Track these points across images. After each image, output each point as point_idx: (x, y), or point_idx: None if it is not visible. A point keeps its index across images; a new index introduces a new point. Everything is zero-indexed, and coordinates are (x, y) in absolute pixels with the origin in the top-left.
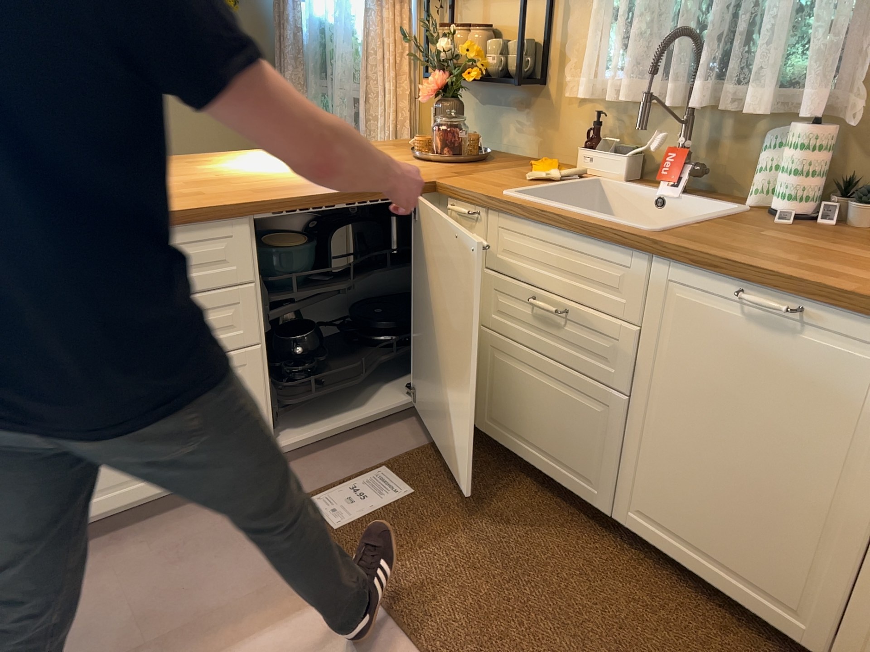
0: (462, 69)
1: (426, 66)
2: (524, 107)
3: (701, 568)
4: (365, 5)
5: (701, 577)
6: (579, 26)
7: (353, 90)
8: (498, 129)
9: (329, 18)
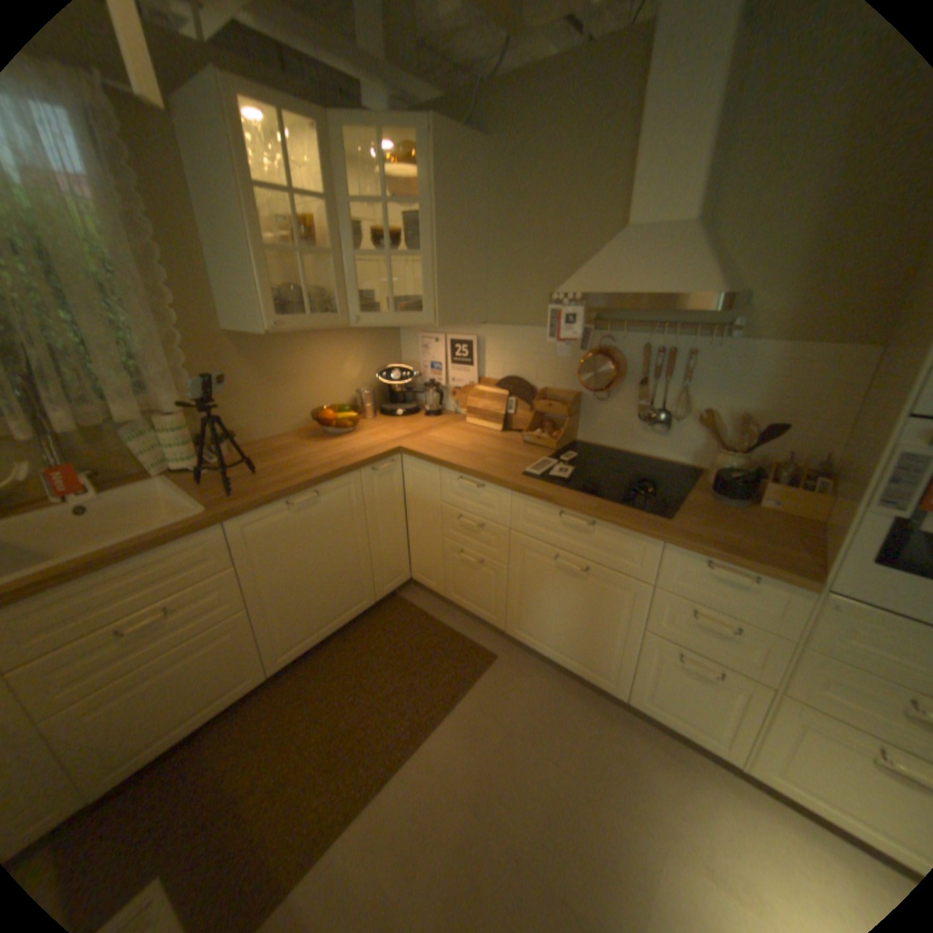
0: None
1: None
2: None
3: (325, 635)
4: None
5: (326, 638)
6: None
7: None
8: None
9: None
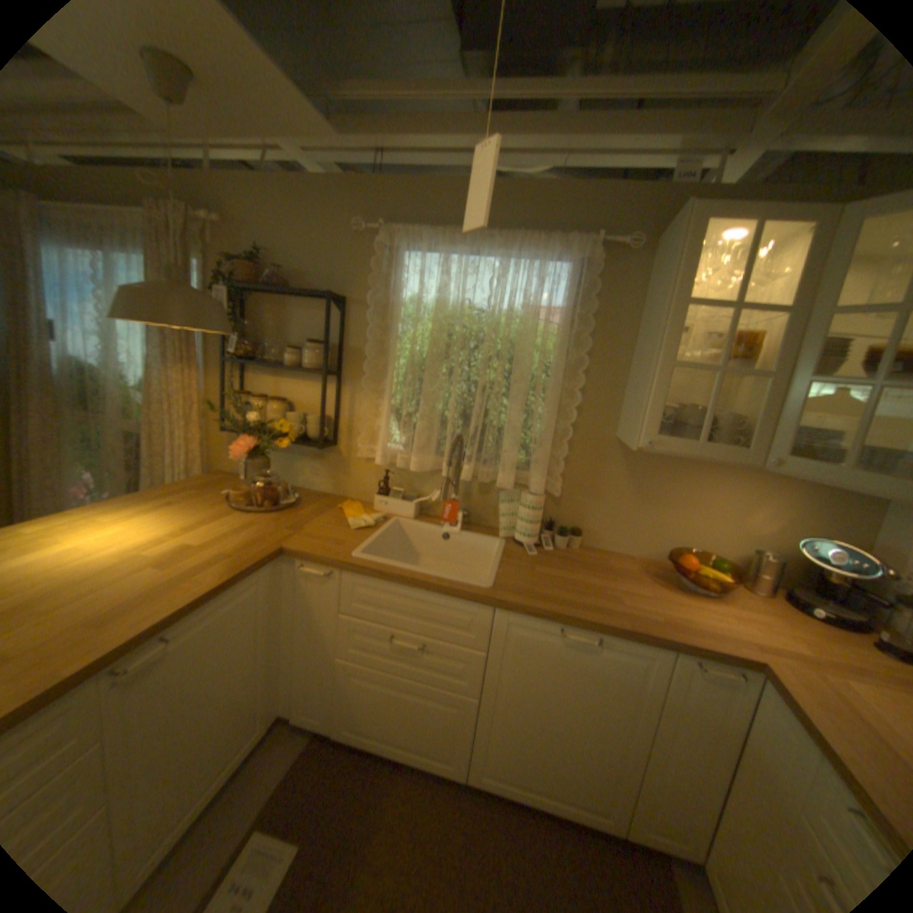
0: (271, 435)
1: (232, 428)
2: (318, 457)
3: (541, 805)
4: (143, 359)
5: (540, 810)
6: (366, 411)
7: (124, 425)
8: (293, 471)
9: (87, 358)
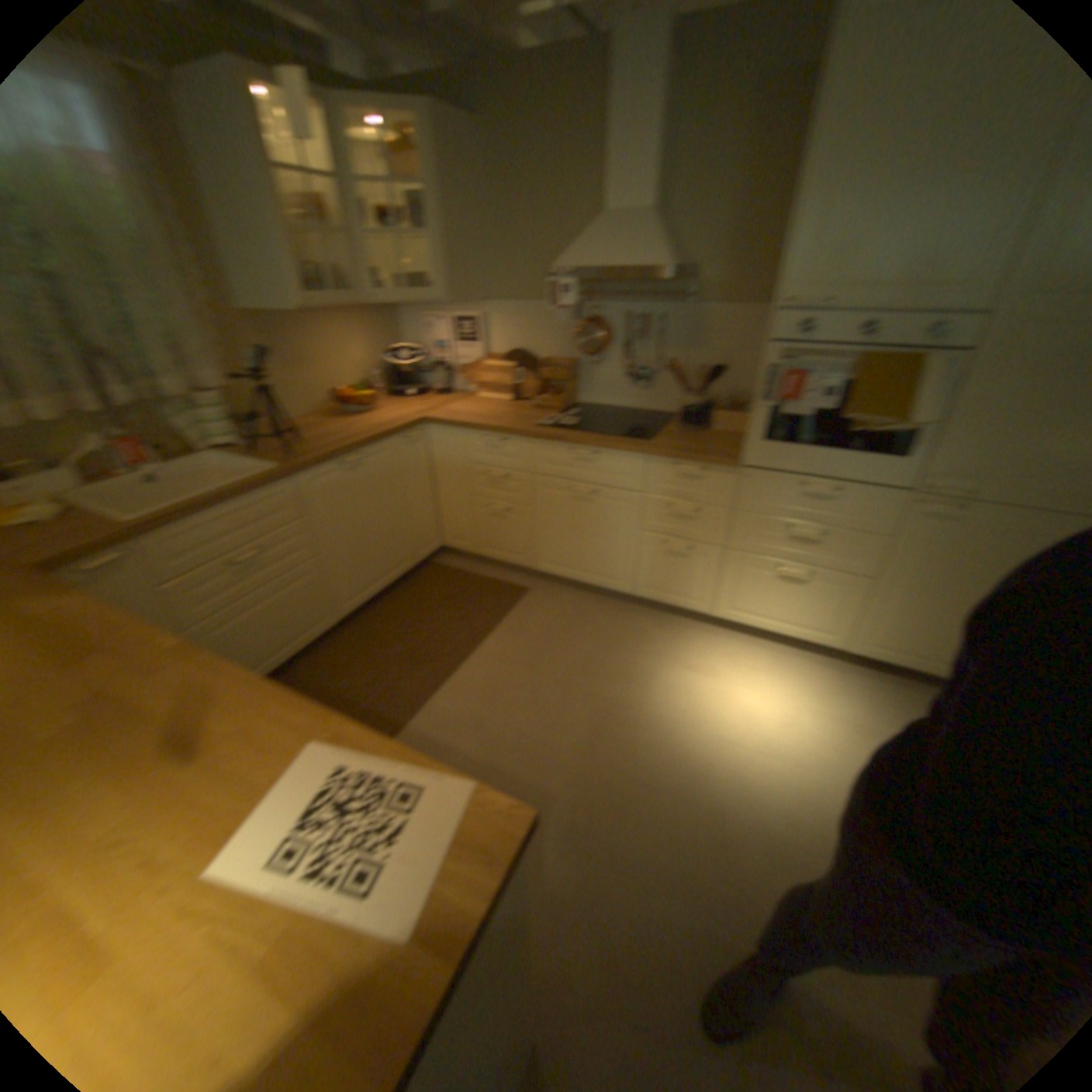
0: None
1: None
2: None
3: (383, 587)
4: None
5: (384, 591)
6: None
7: None
8: None
9: None
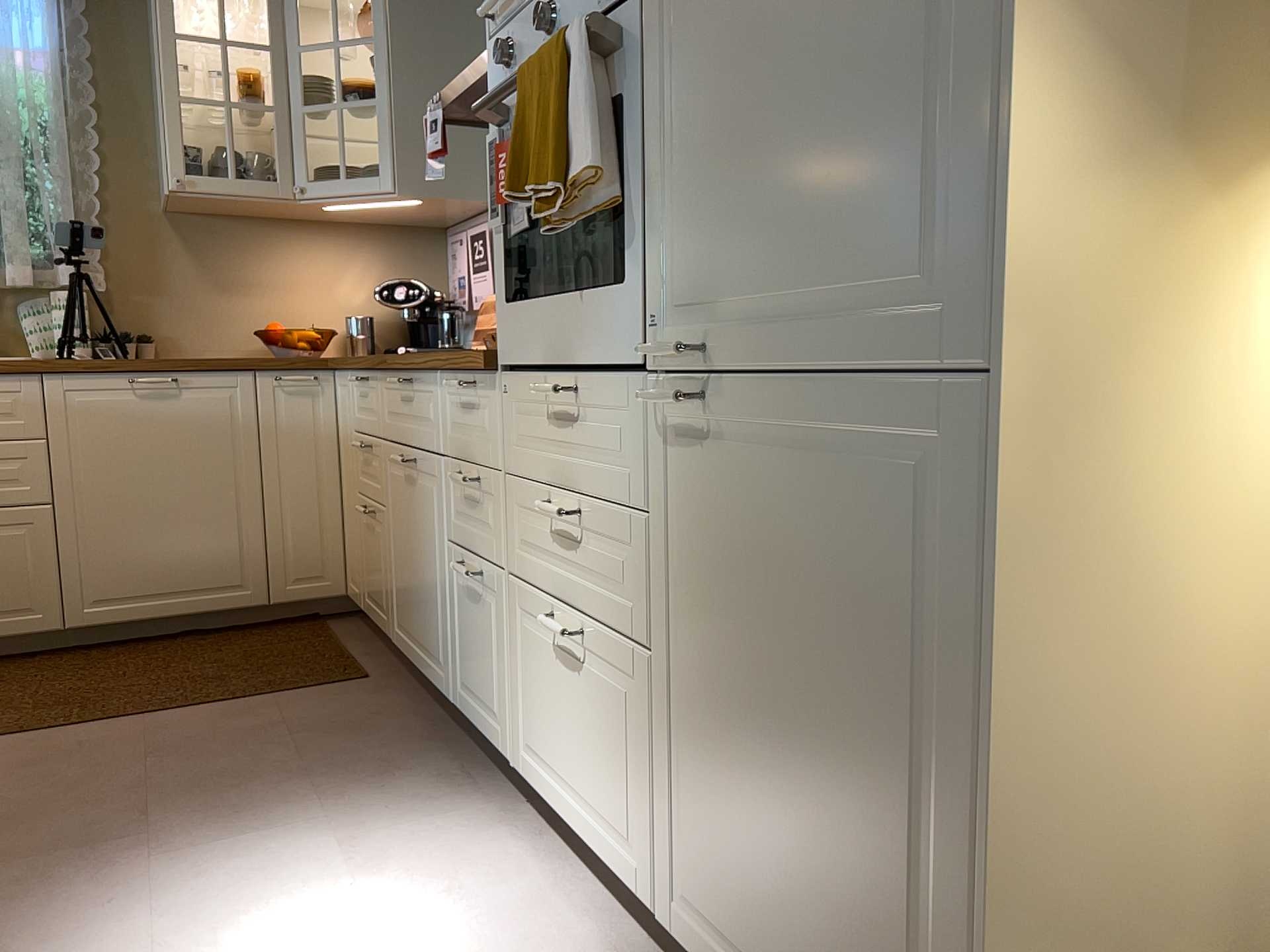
0: None
1: None
2: None
3: (165, 608)
4: None
5: (167, 616)
6: None
7: None
8: None
9: None
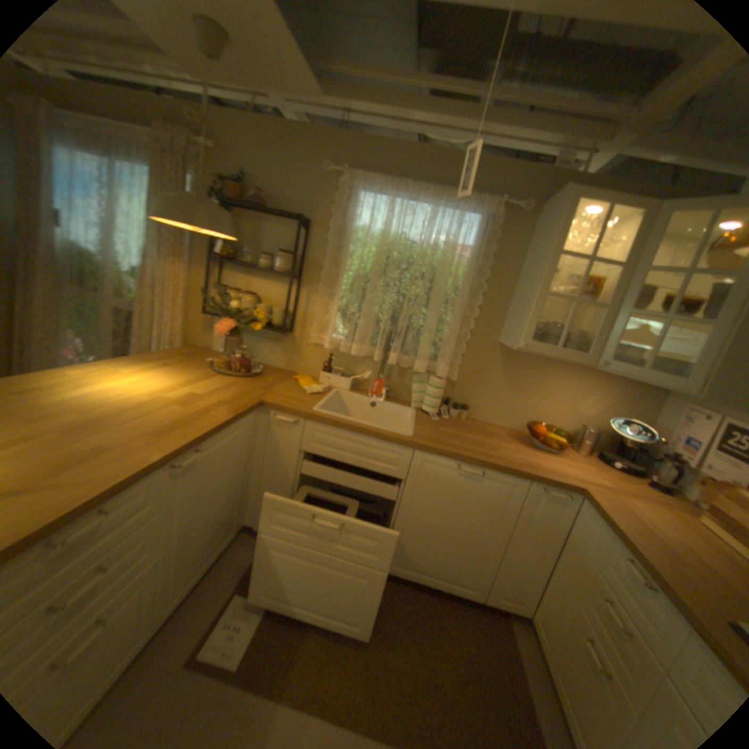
0: (247, 320)
1: (216, 312)
2: (276, 341)
3: (431, 584)
4: (139, 251)
5: (430, 587)
6: (318, 308)
7: (114, 303)
8: (255, 350)
9: (86, 245)
